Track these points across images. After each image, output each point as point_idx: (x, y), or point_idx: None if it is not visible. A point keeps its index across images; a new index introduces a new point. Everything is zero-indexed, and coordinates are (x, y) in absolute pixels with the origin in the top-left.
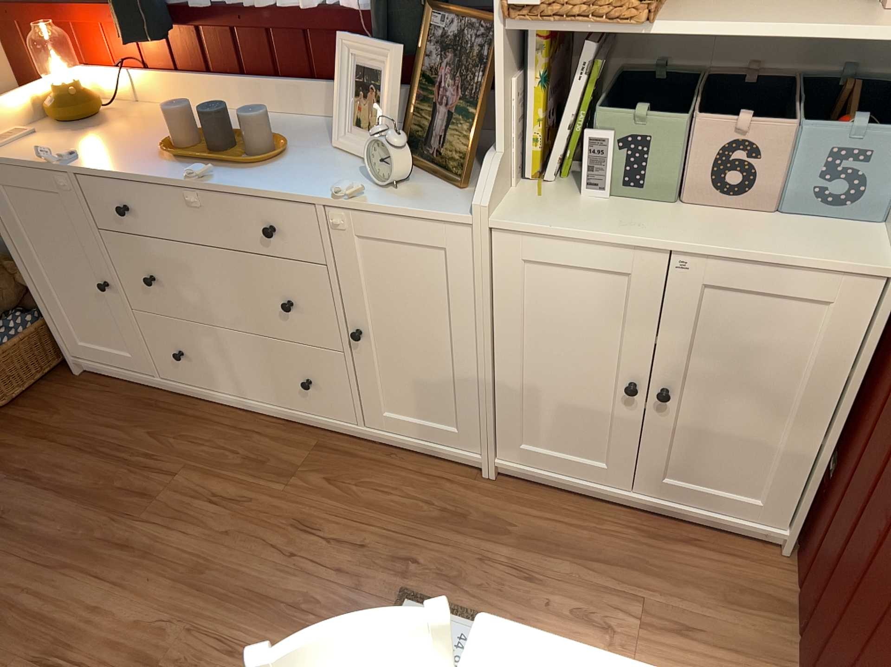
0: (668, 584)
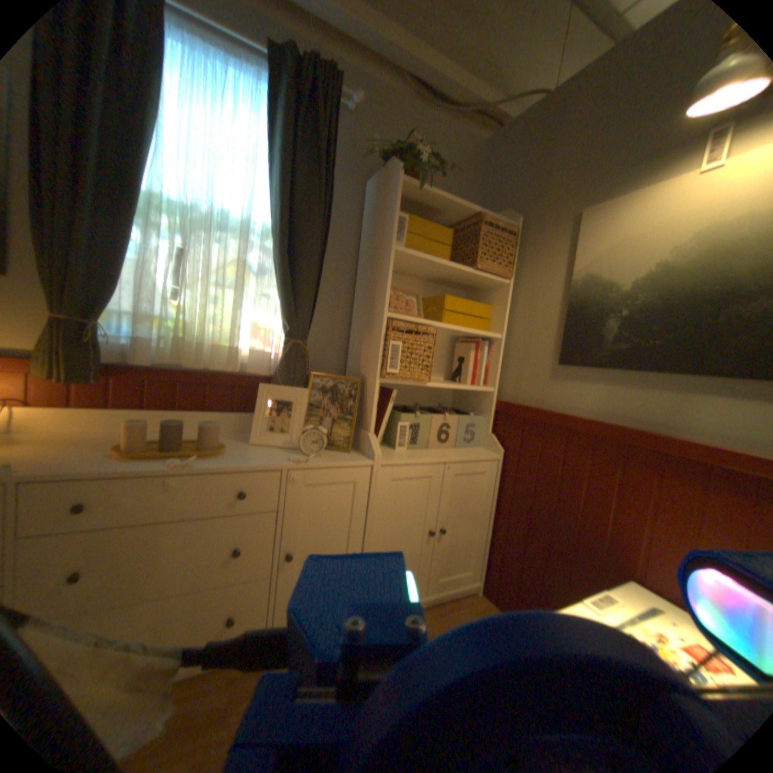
0: None
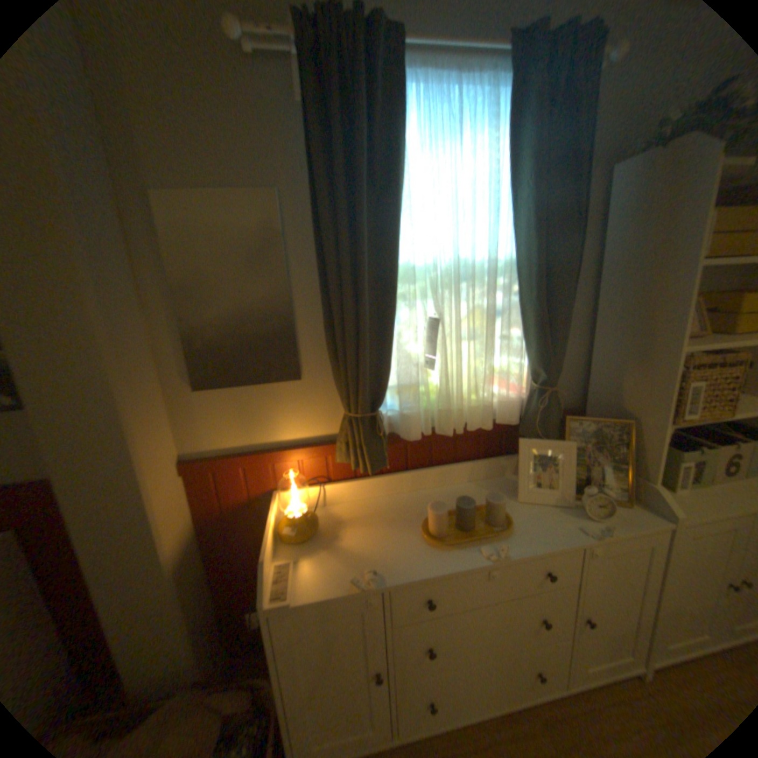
0: None
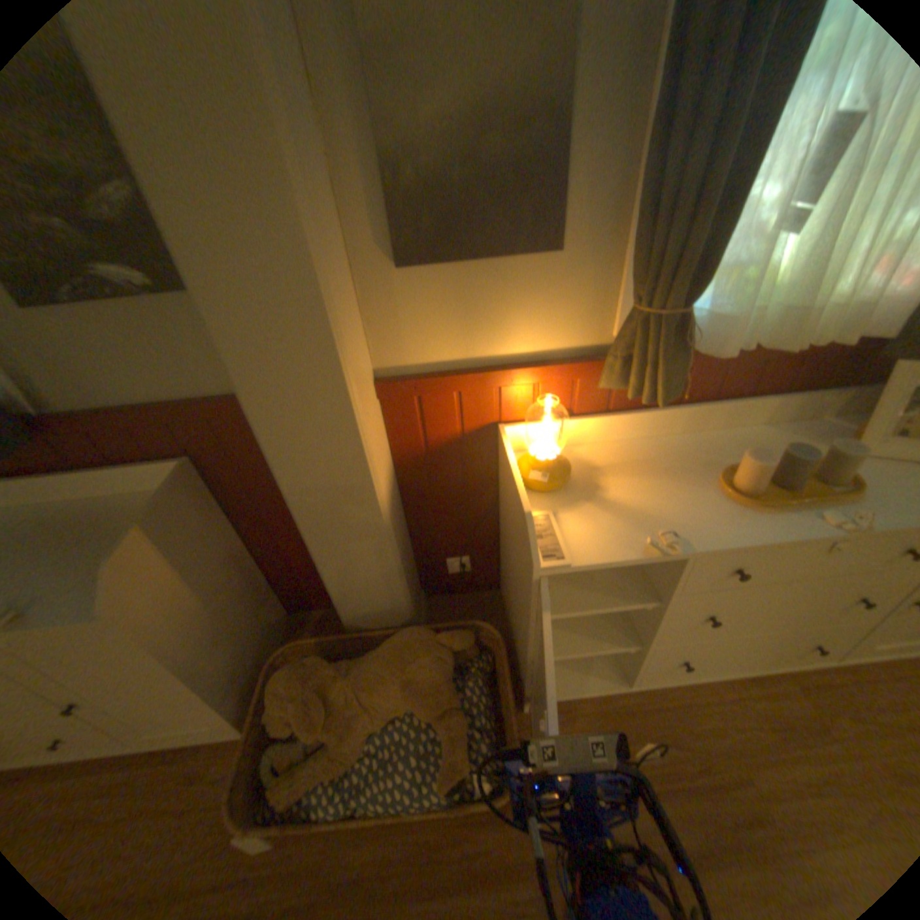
0: None
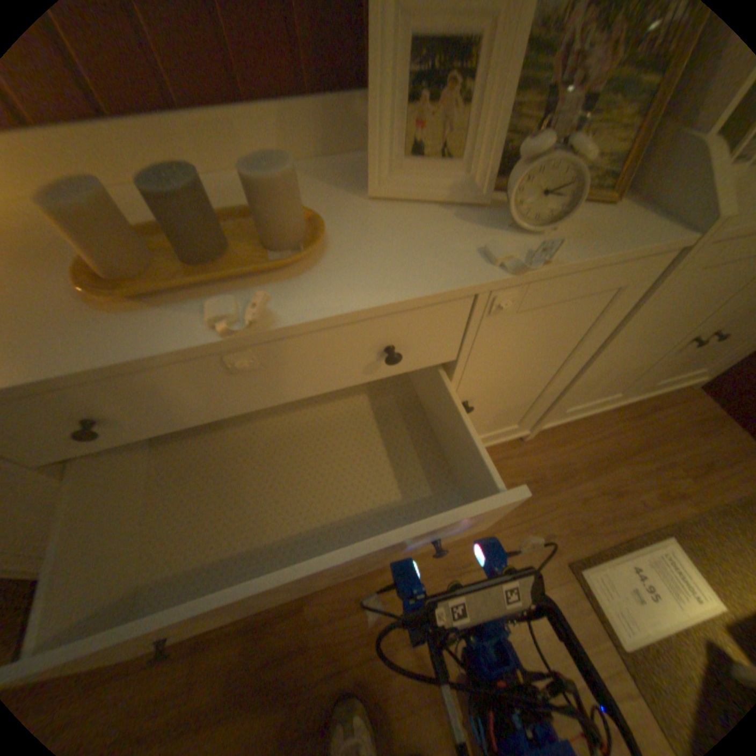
0: (681, 447)
